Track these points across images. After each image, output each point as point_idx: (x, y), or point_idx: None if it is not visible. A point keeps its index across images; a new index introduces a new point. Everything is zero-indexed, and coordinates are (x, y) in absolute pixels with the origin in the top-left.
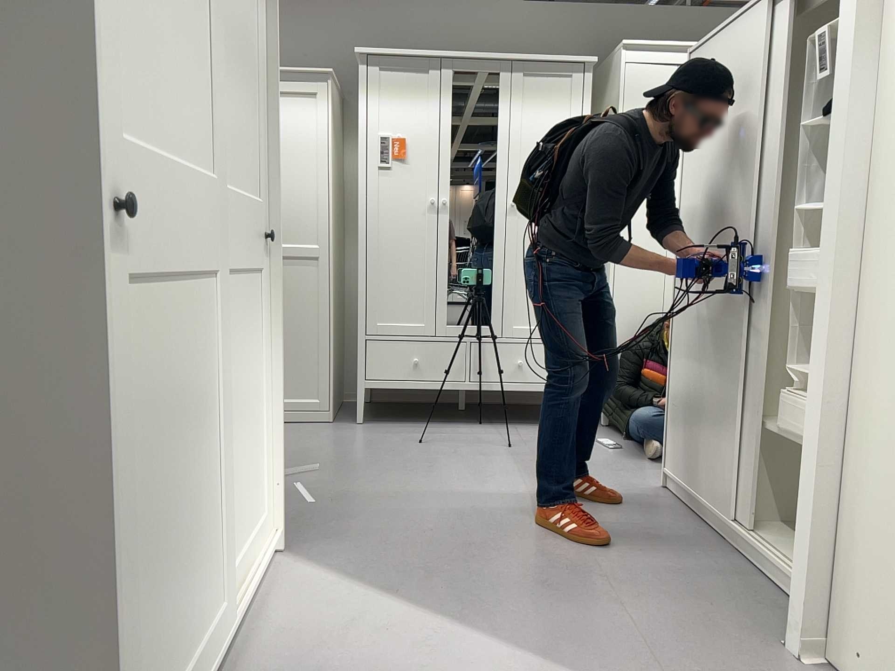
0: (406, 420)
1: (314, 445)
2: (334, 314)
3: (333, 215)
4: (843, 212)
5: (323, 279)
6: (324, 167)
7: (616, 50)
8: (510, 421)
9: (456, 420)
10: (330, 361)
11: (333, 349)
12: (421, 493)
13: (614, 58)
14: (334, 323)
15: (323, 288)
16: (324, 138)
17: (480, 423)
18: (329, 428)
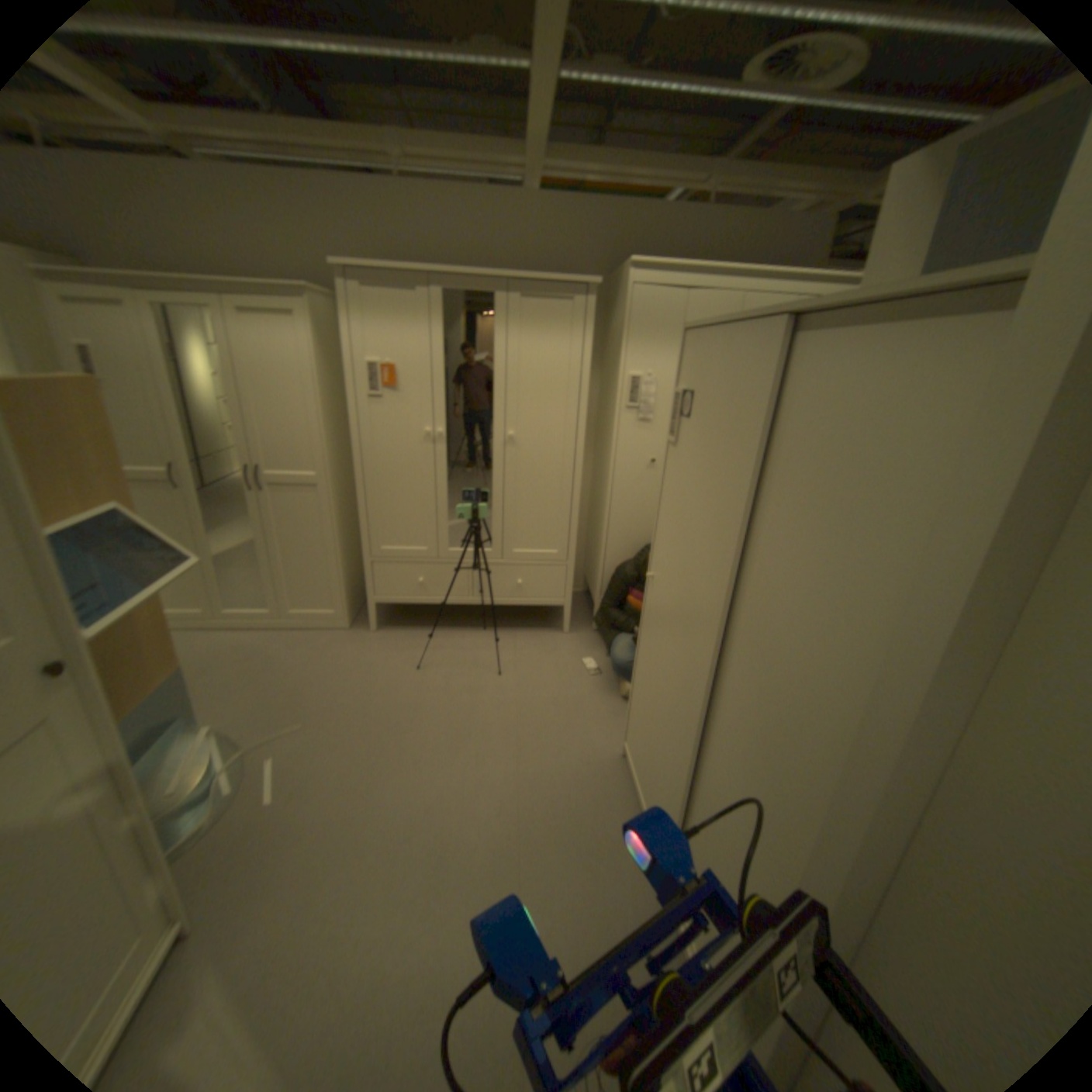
0: (419, 621)
1: (319, 669)
2: (343, 532)
3: (333, 438)
4: (831, 883)
5: (327, 504)
6: (313, 391)
7: (627, 265)
8: (513, 622)
9: (465, 618)
10: (341, 576)
11: (347, 562)
12: (387, 768)
13: (625, 274)
14: (344, 540)
15: (328, 512)
16: (309, 360)
17: (485, 624)
18: (343, 637)
